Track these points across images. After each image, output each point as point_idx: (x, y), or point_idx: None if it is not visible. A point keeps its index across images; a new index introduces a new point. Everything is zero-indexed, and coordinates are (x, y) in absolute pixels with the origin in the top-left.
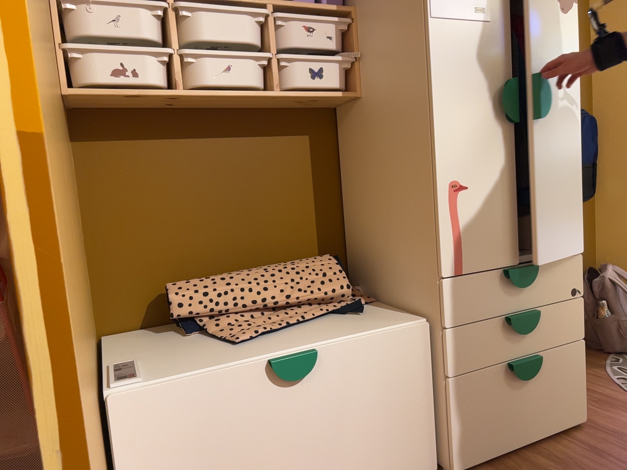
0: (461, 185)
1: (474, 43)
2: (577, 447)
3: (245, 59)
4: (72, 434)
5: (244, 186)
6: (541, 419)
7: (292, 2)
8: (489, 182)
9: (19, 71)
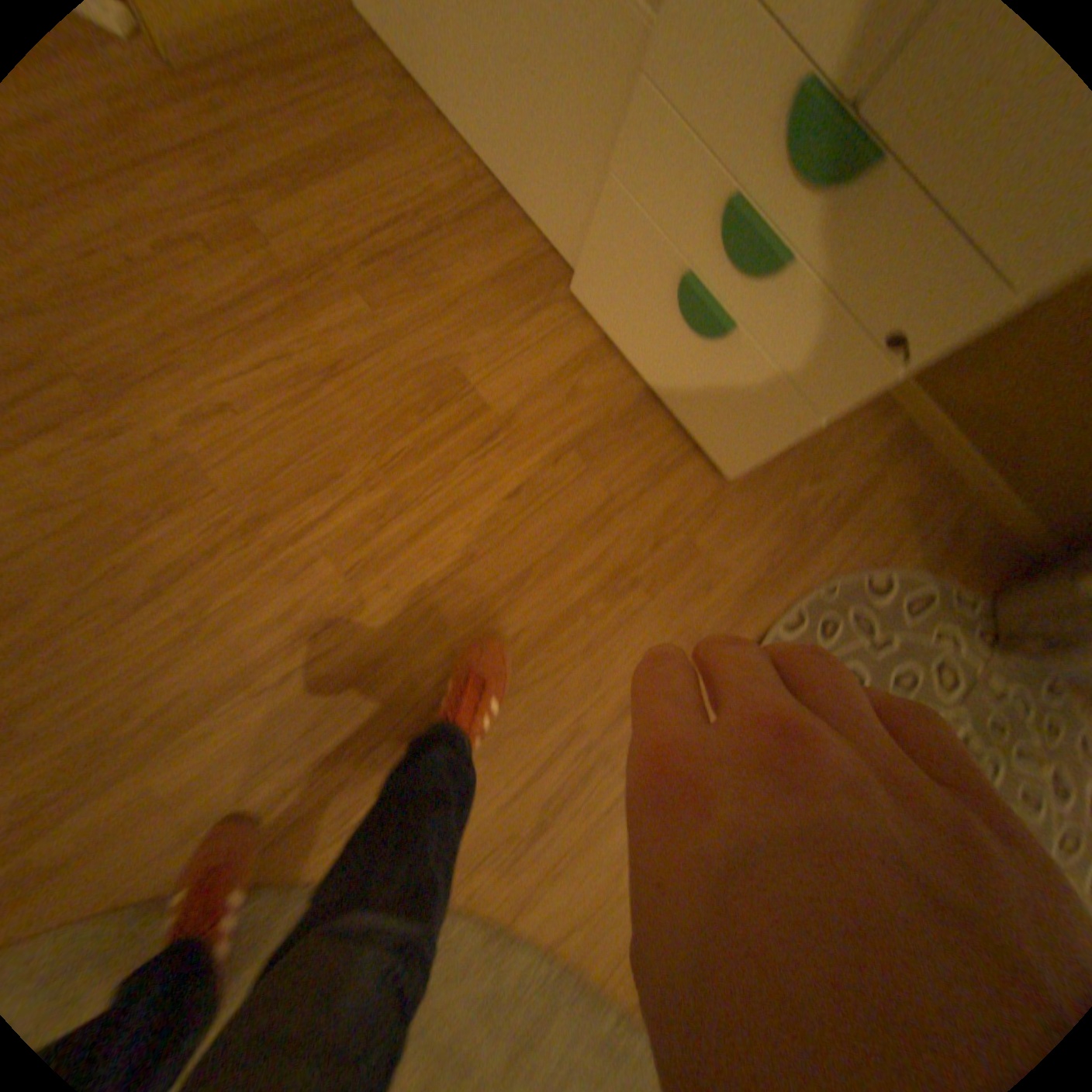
0: None
1: None
2: (663, 446)
3: None
4: None
5: None
6: (679, 388)
7: None
8: None
9: None
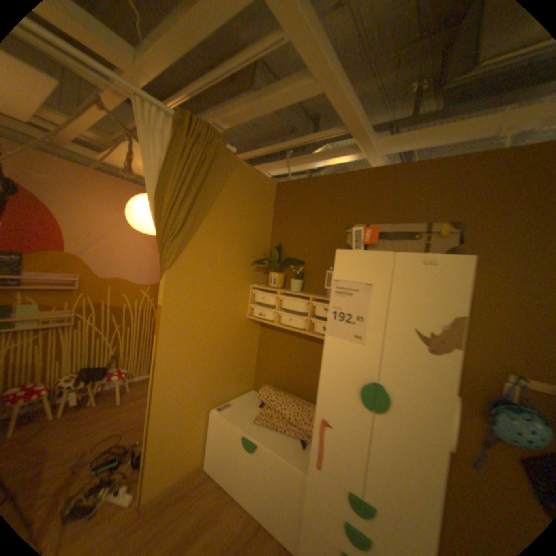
0: (328, 424)
1: (350, 354)
2: None
3: (296, 317)
4: (151, 416)
5: (306, 361)
6: None
7: (320, 297)
8: (346, 433)
9: (158, 347)
